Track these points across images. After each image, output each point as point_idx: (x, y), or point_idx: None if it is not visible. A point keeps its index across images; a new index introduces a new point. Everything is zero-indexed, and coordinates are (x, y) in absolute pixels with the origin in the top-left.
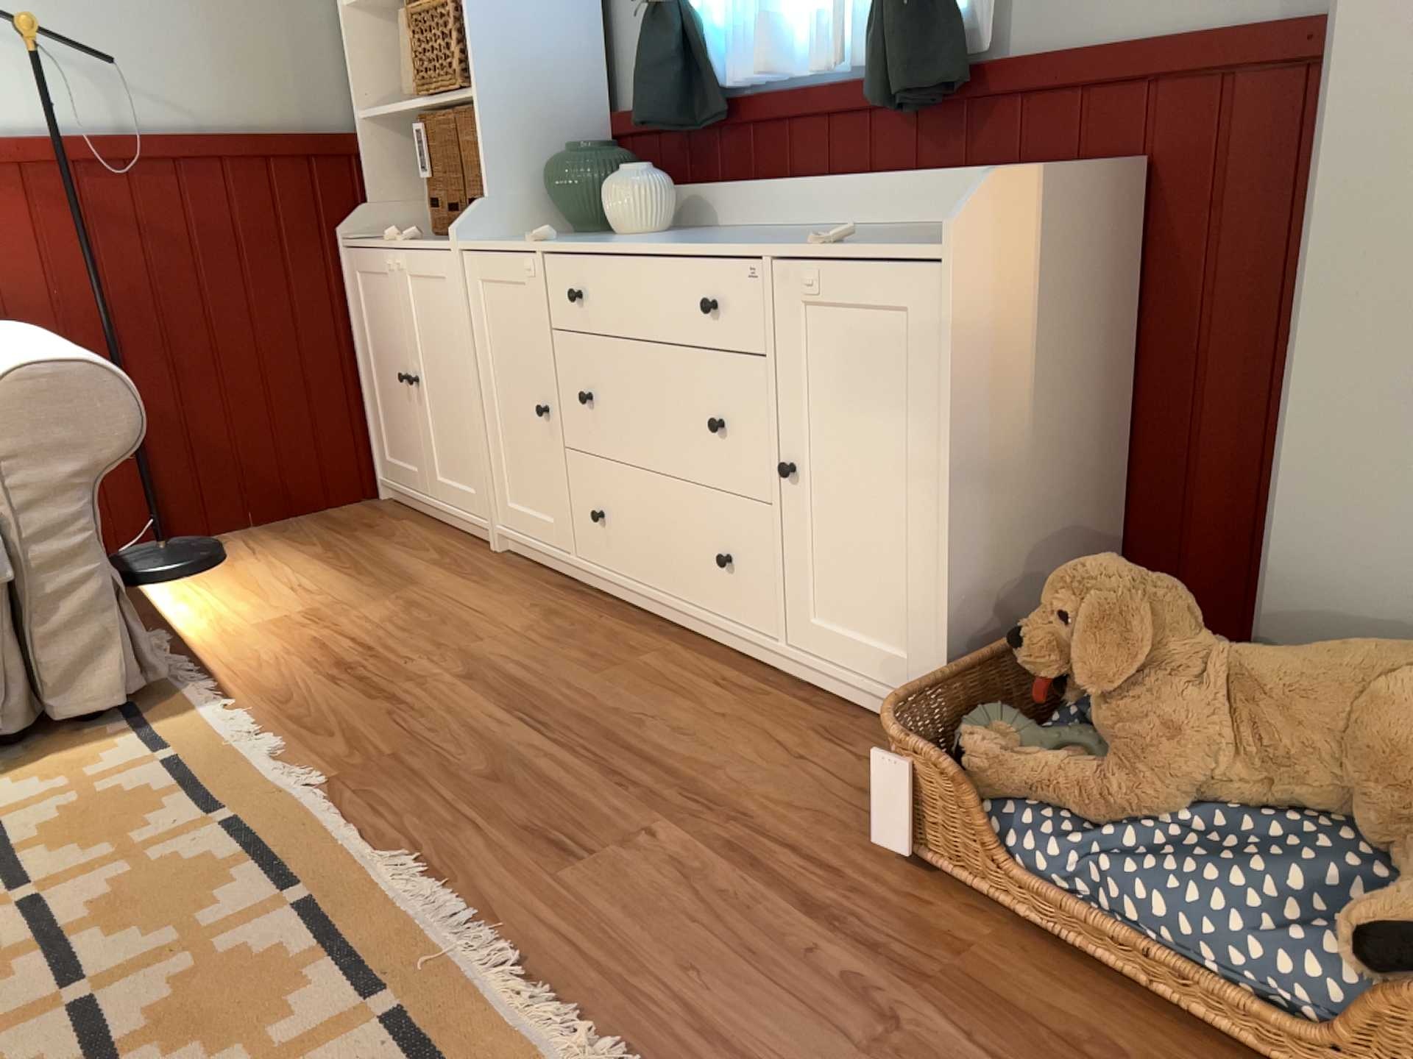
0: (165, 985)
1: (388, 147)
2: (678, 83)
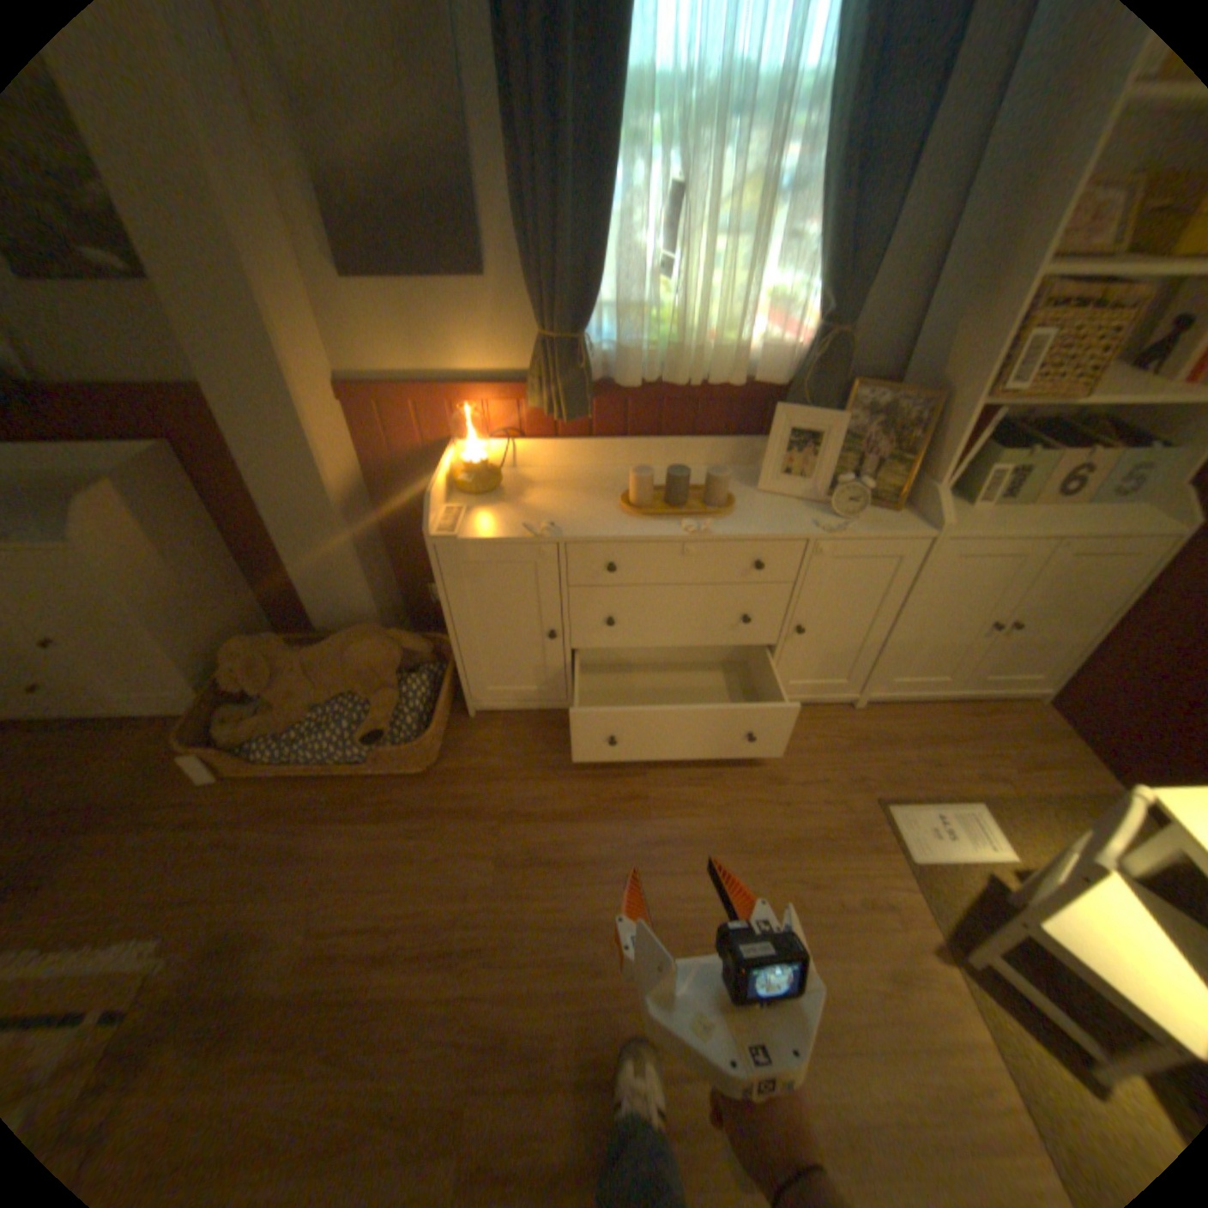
0: None
1: None
2: None
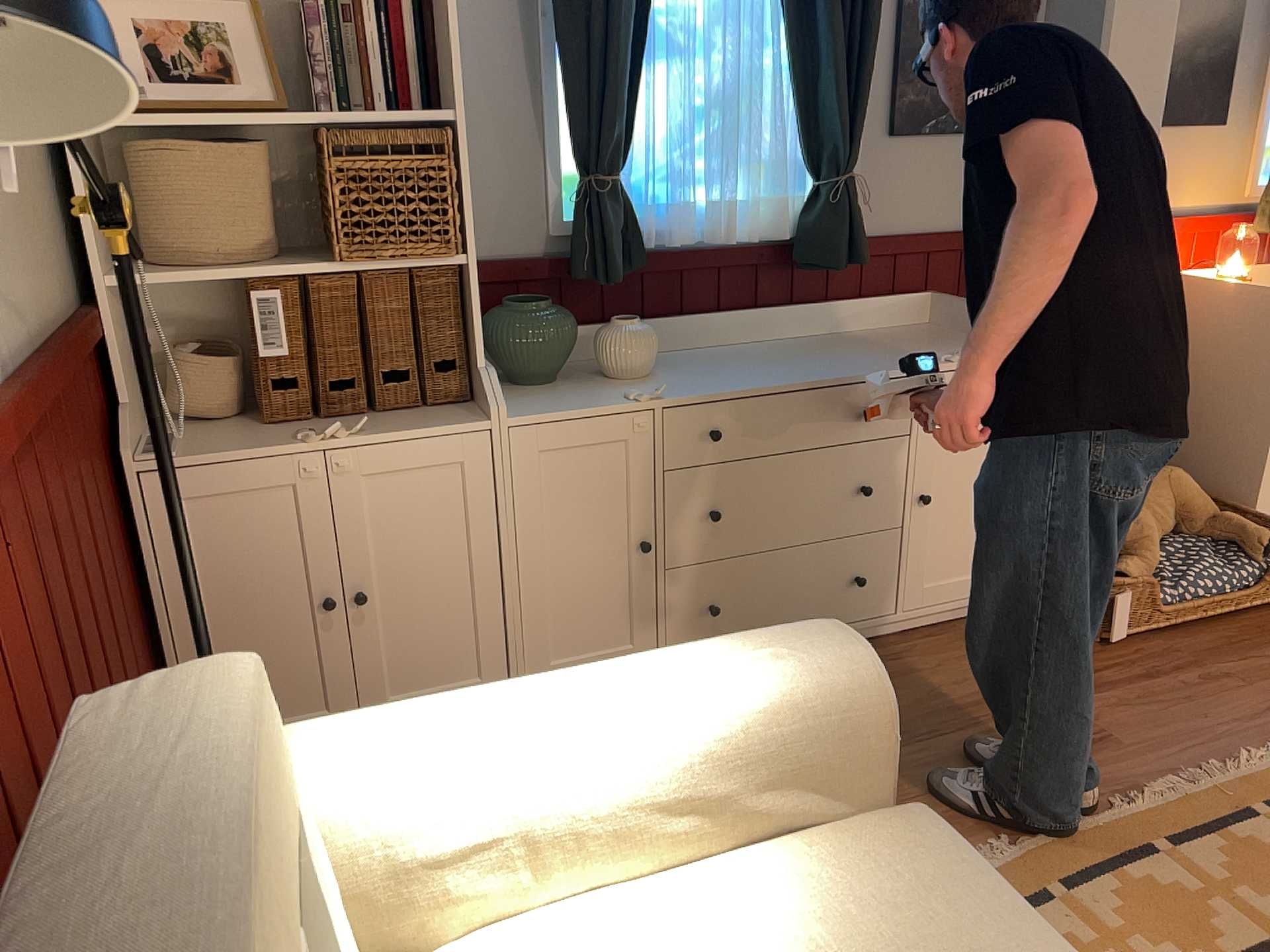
0: (1268, 904)
1: (118, 317)
2: (624, 244)
